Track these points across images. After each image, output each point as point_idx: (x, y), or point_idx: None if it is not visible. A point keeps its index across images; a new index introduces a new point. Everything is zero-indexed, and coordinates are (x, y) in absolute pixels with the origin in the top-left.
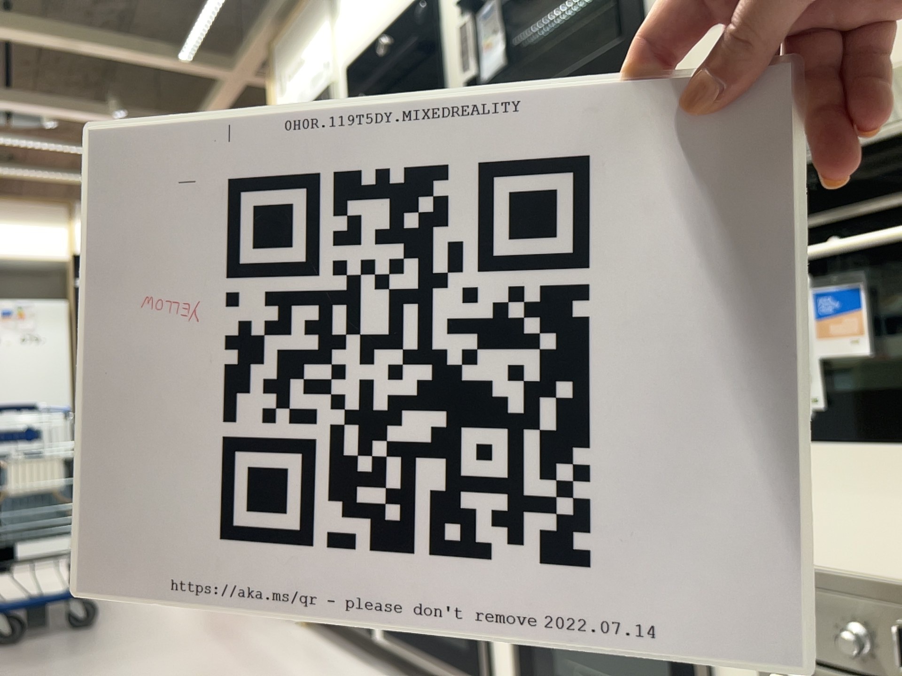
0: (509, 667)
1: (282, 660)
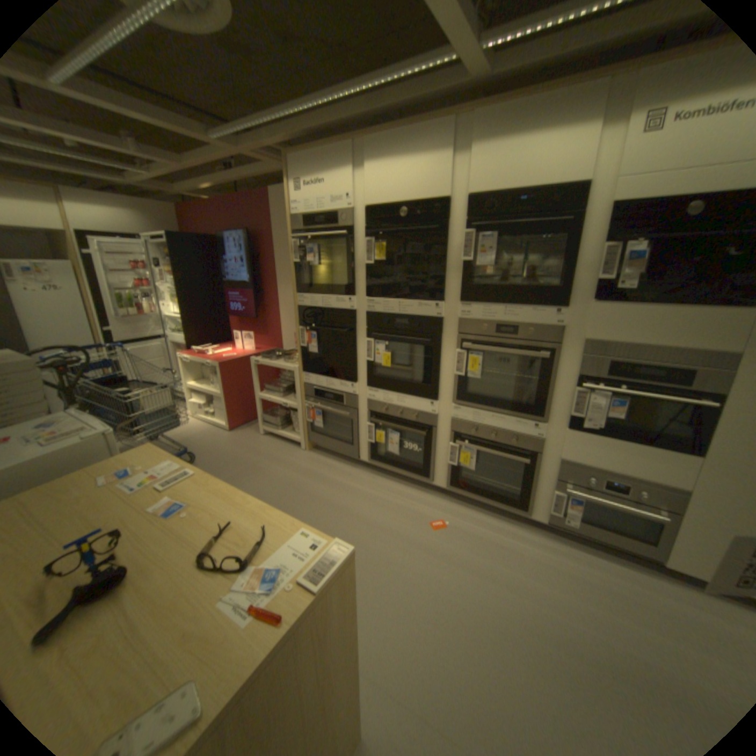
0: (442, 475)
1: (317, 471)
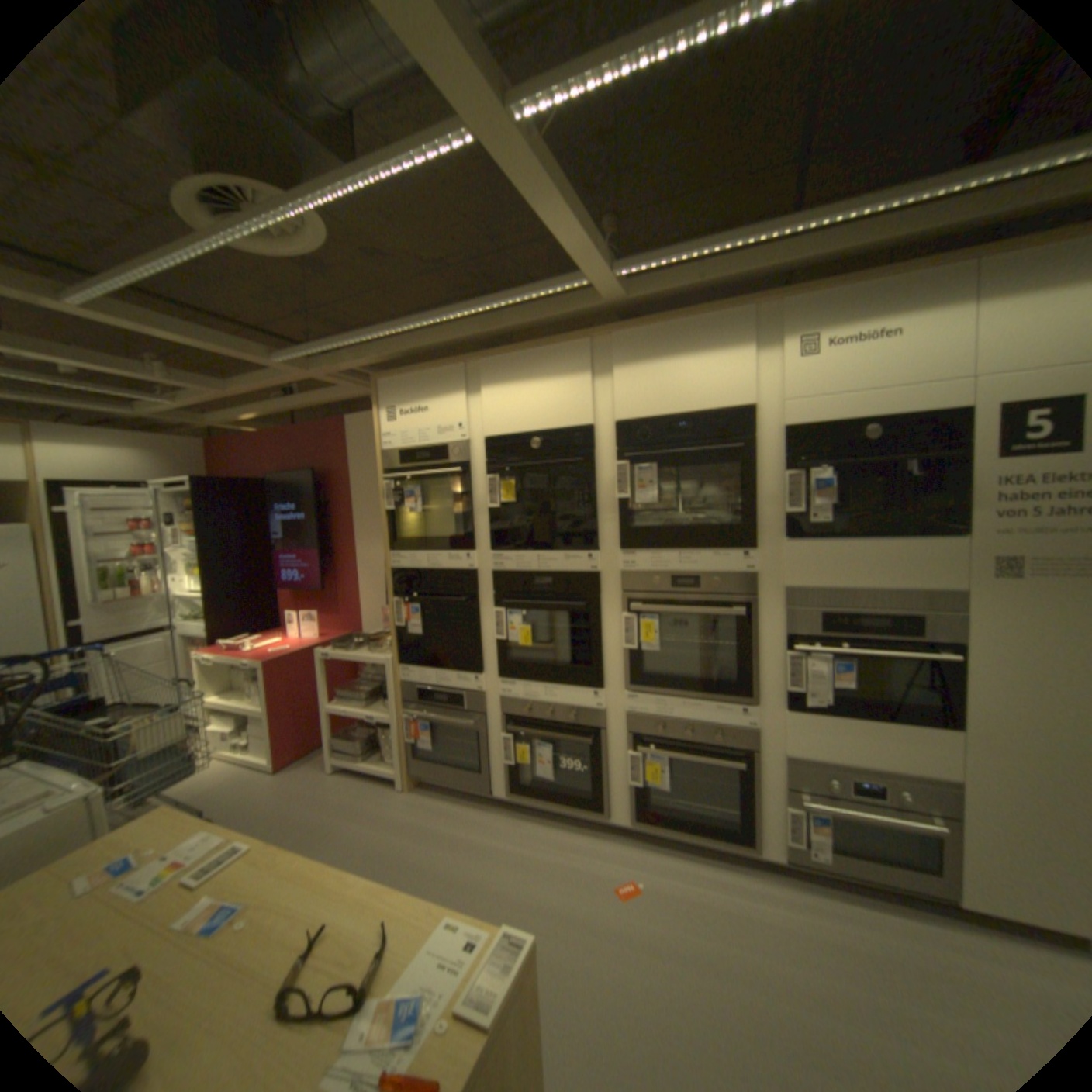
0: (621, 806)
1: (423, 826)
